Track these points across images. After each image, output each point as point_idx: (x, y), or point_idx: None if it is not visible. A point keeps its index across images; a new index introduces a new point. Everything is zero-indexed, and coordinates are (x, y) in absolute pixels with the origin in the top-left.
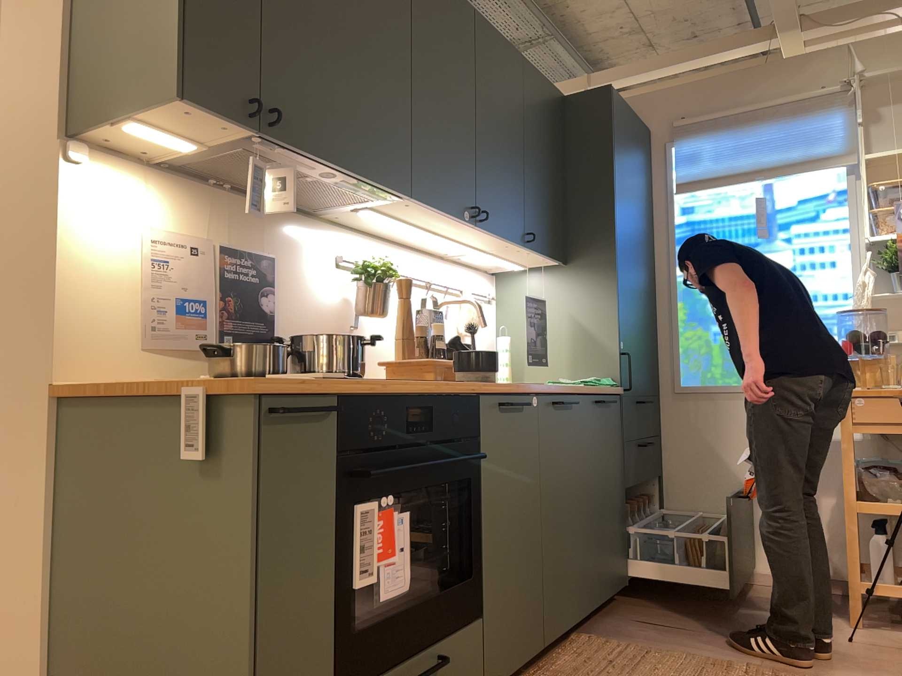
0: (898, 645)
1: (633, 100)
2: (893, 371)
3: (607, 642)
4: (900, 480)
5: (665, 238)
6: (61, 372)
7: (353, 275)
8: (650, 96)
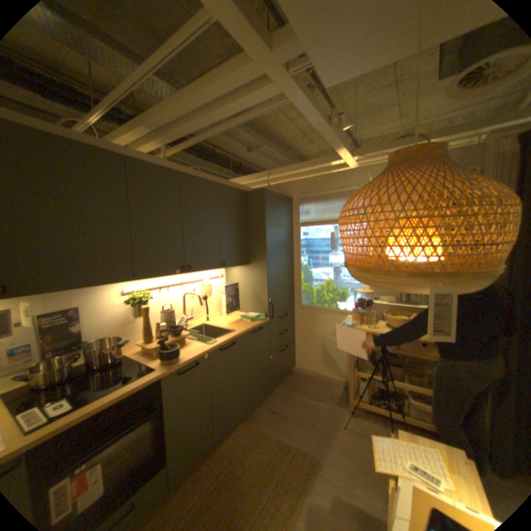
0: (363, 433)
1: (286, 183)
2: (374, 320)
3: (249, 431)
4: (373, 364)
5: (297, 245)
6: None
7: (127, 303)
8: (292, 182)
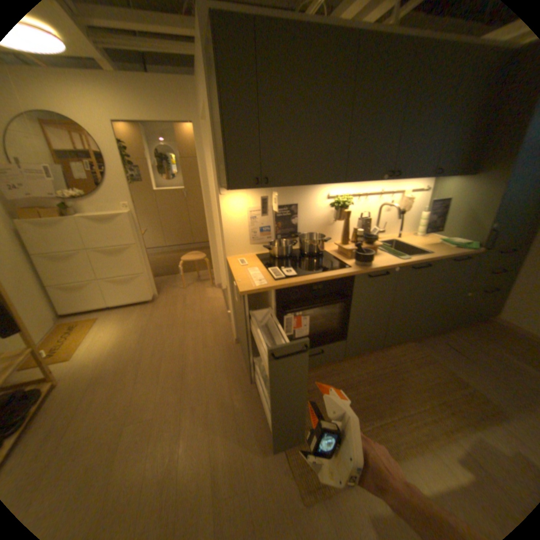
0: None
1: None
2: None
3: (420, 350)
4: None
5: None
6: (227, 254)
7: (330, 205)
8: None
